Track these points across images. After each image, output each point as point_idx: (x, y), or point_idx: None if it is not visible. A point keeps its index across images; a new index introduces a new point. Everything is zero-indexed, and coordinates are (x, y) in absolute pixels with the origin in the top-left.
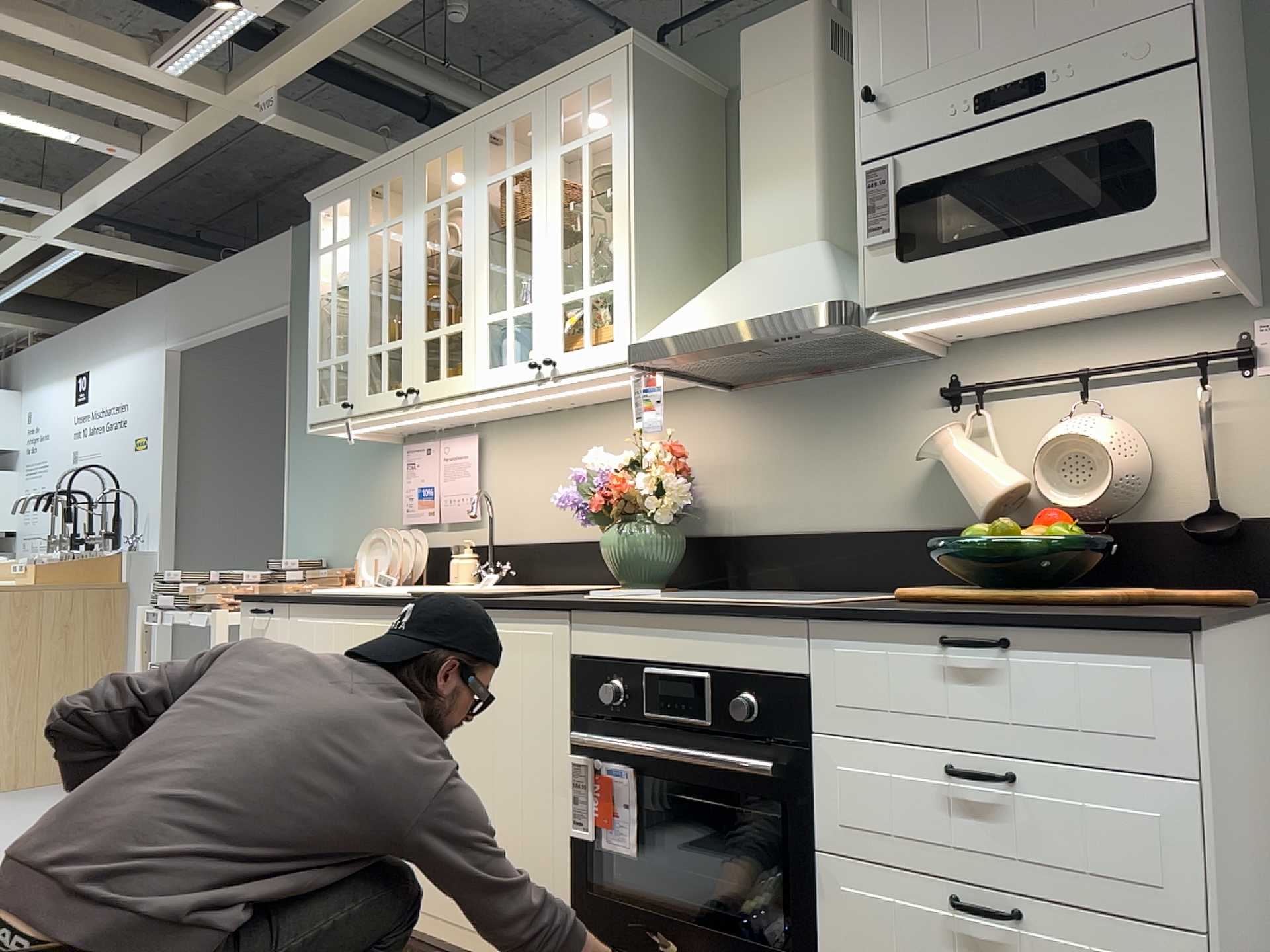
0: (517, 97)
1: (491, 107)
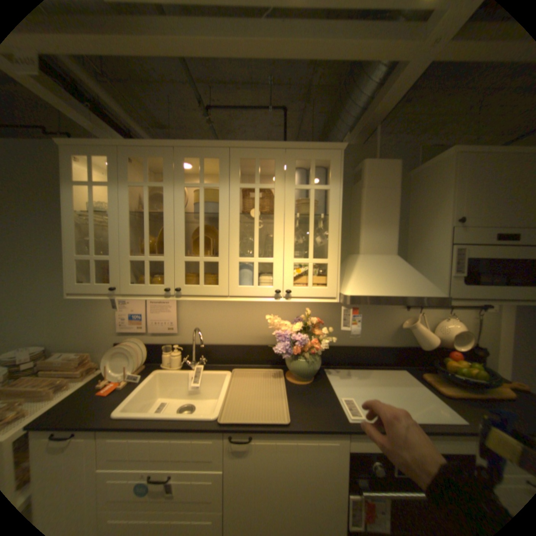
0: (265, 146)
1: (245, 145)
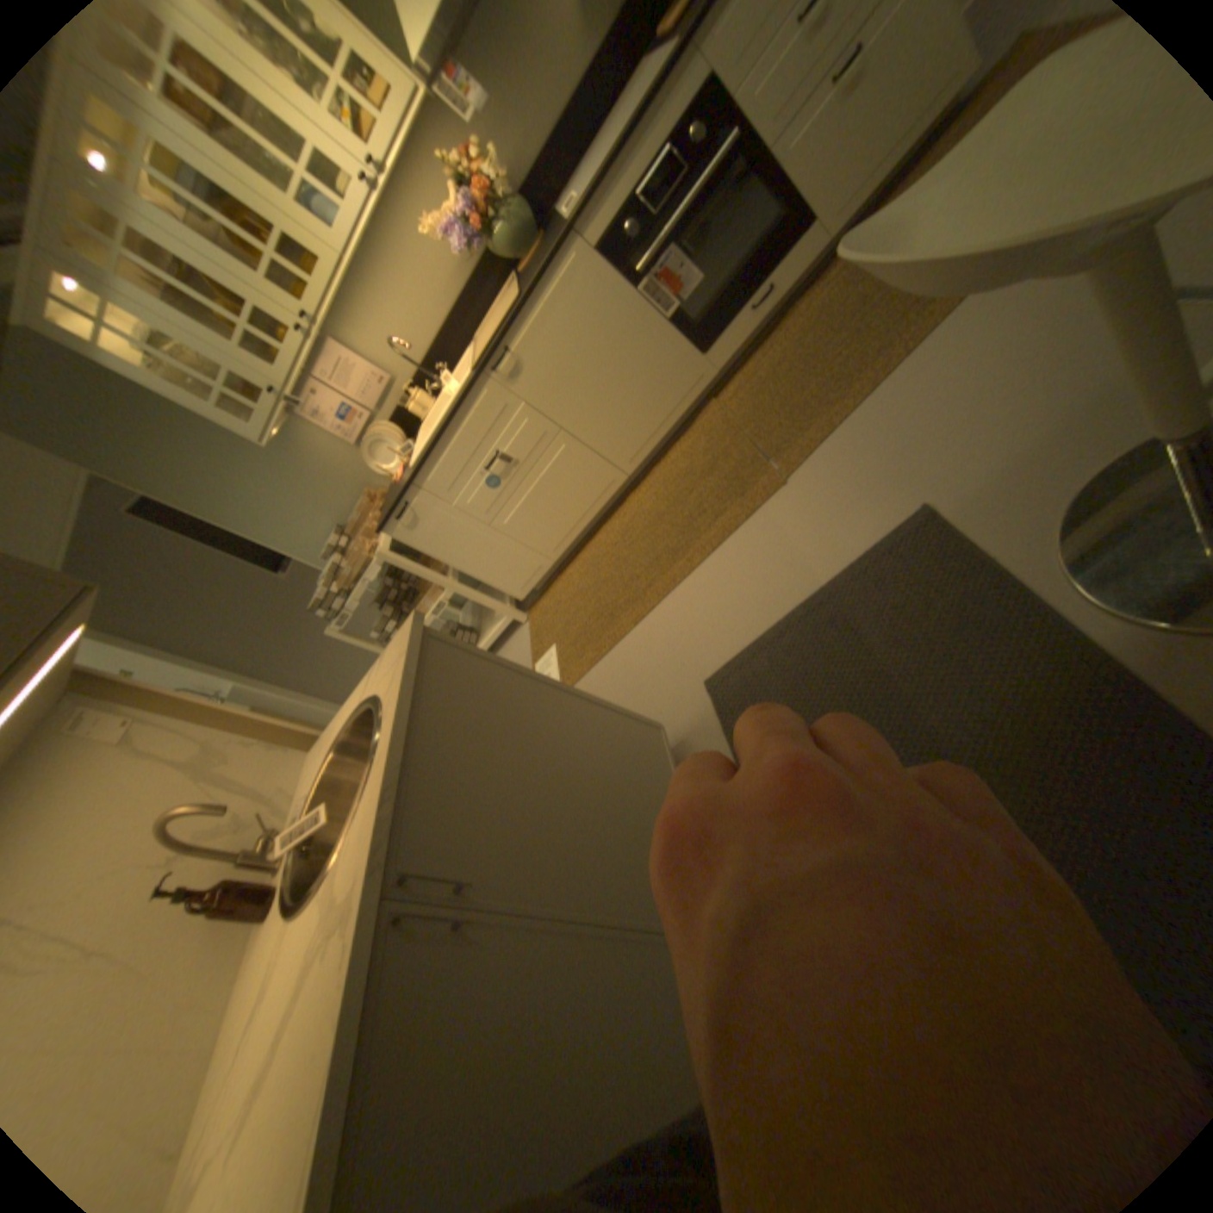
0: None
1: None
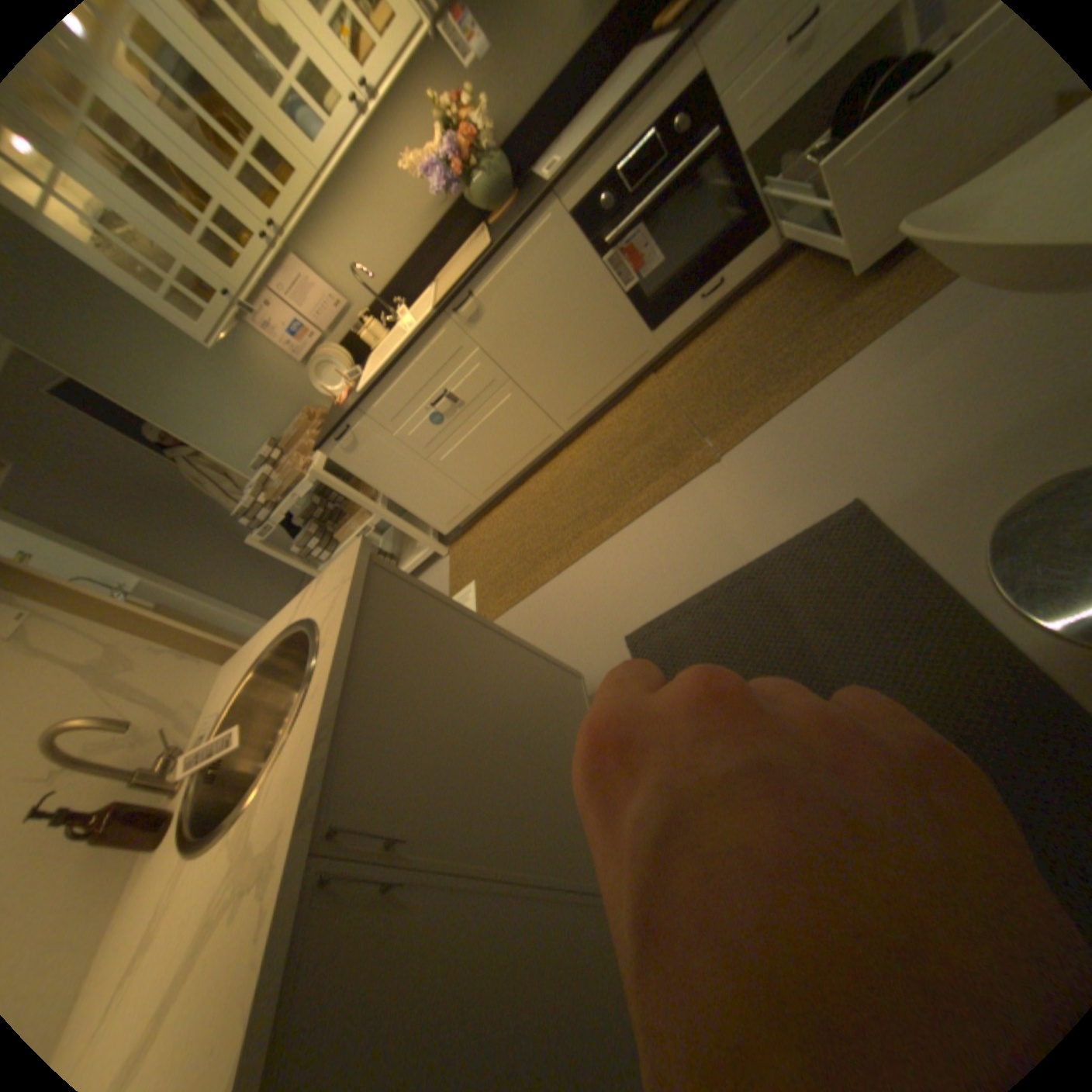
0: None
1: None
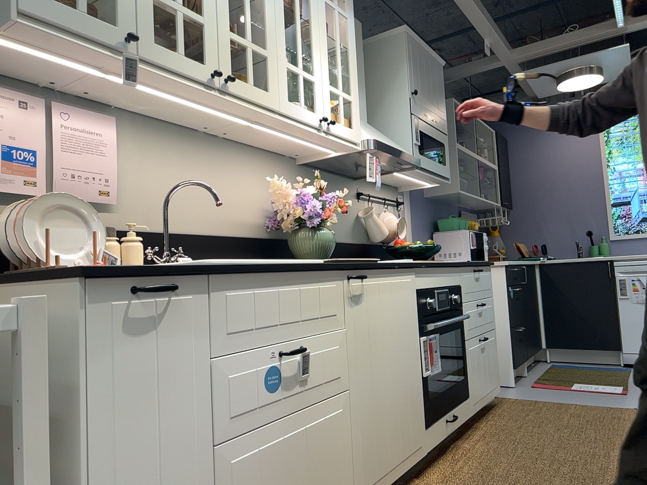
0: None
1: None
